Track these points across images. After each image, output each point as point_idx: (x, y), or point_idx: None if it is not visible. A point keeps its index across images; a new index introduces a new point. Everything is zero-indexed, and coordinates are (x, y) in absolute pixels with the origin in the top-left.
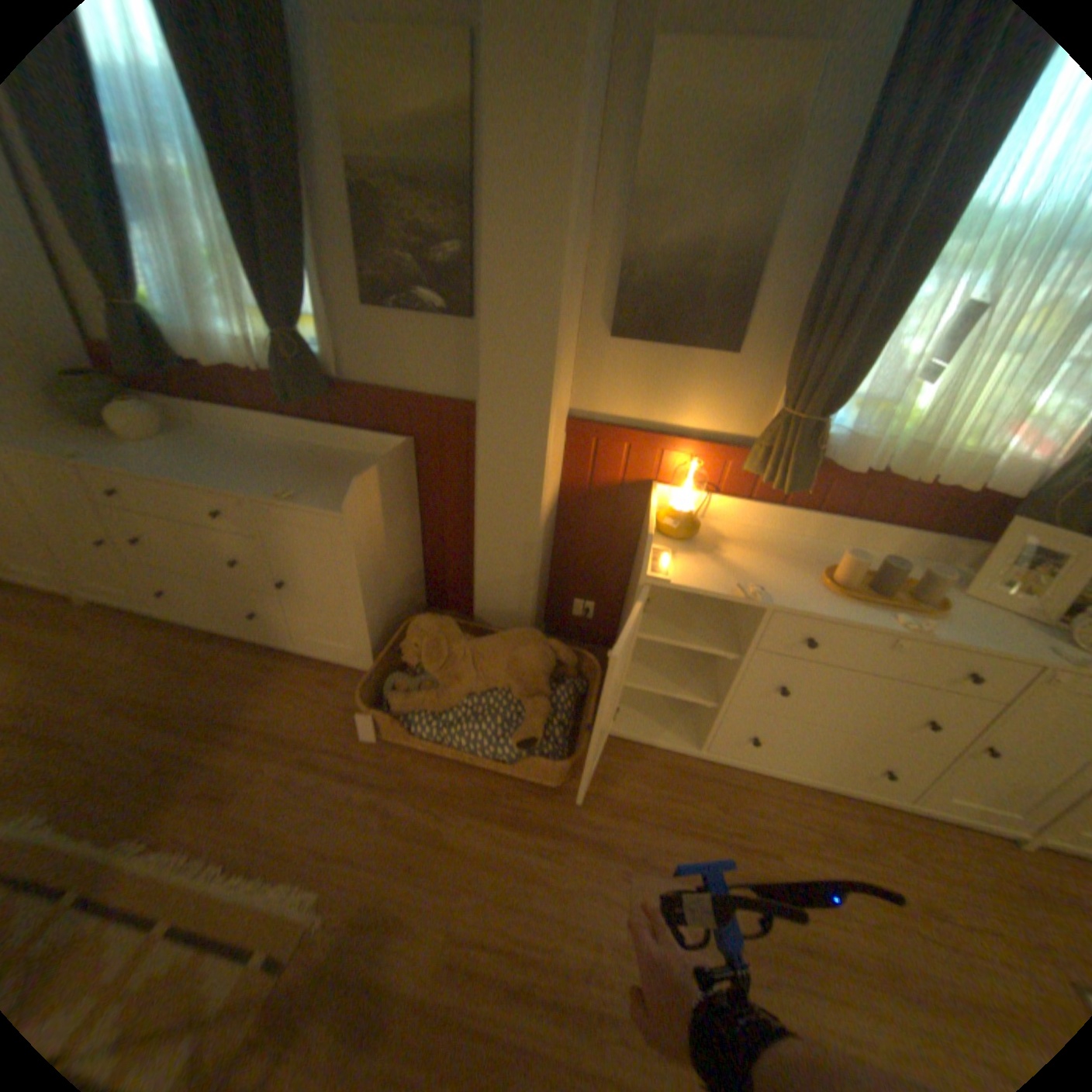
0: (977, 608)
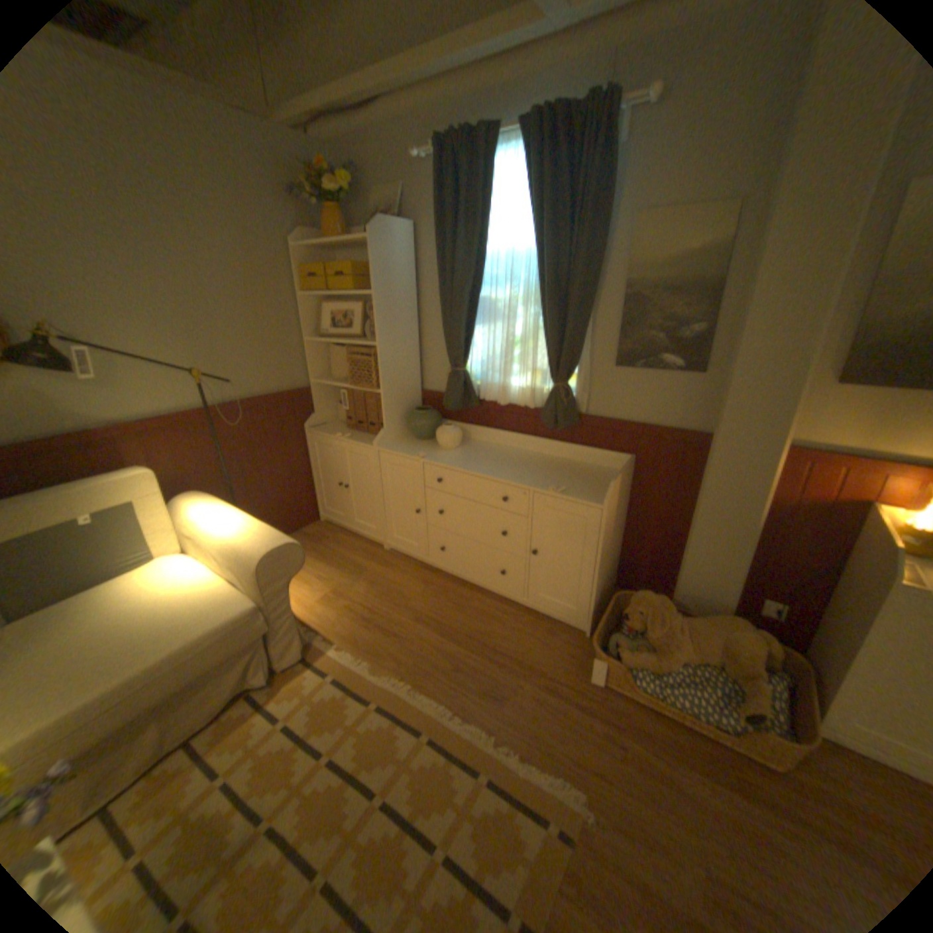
0: None
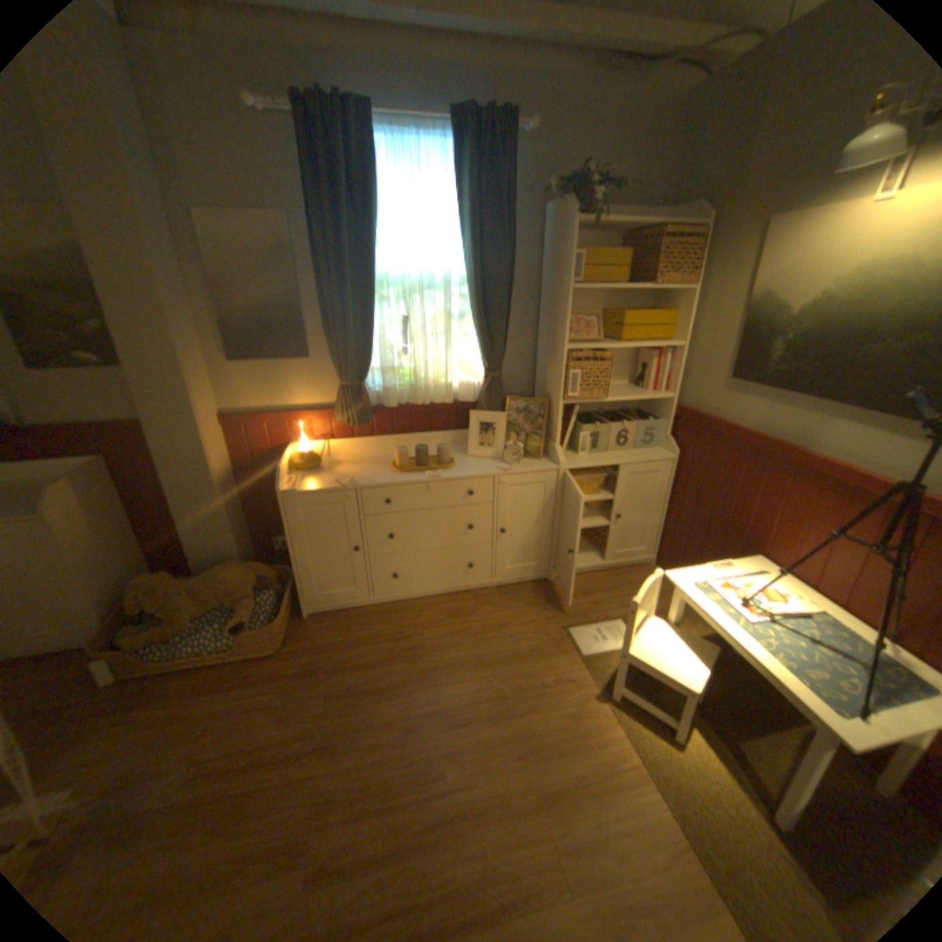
0: (470, 460)
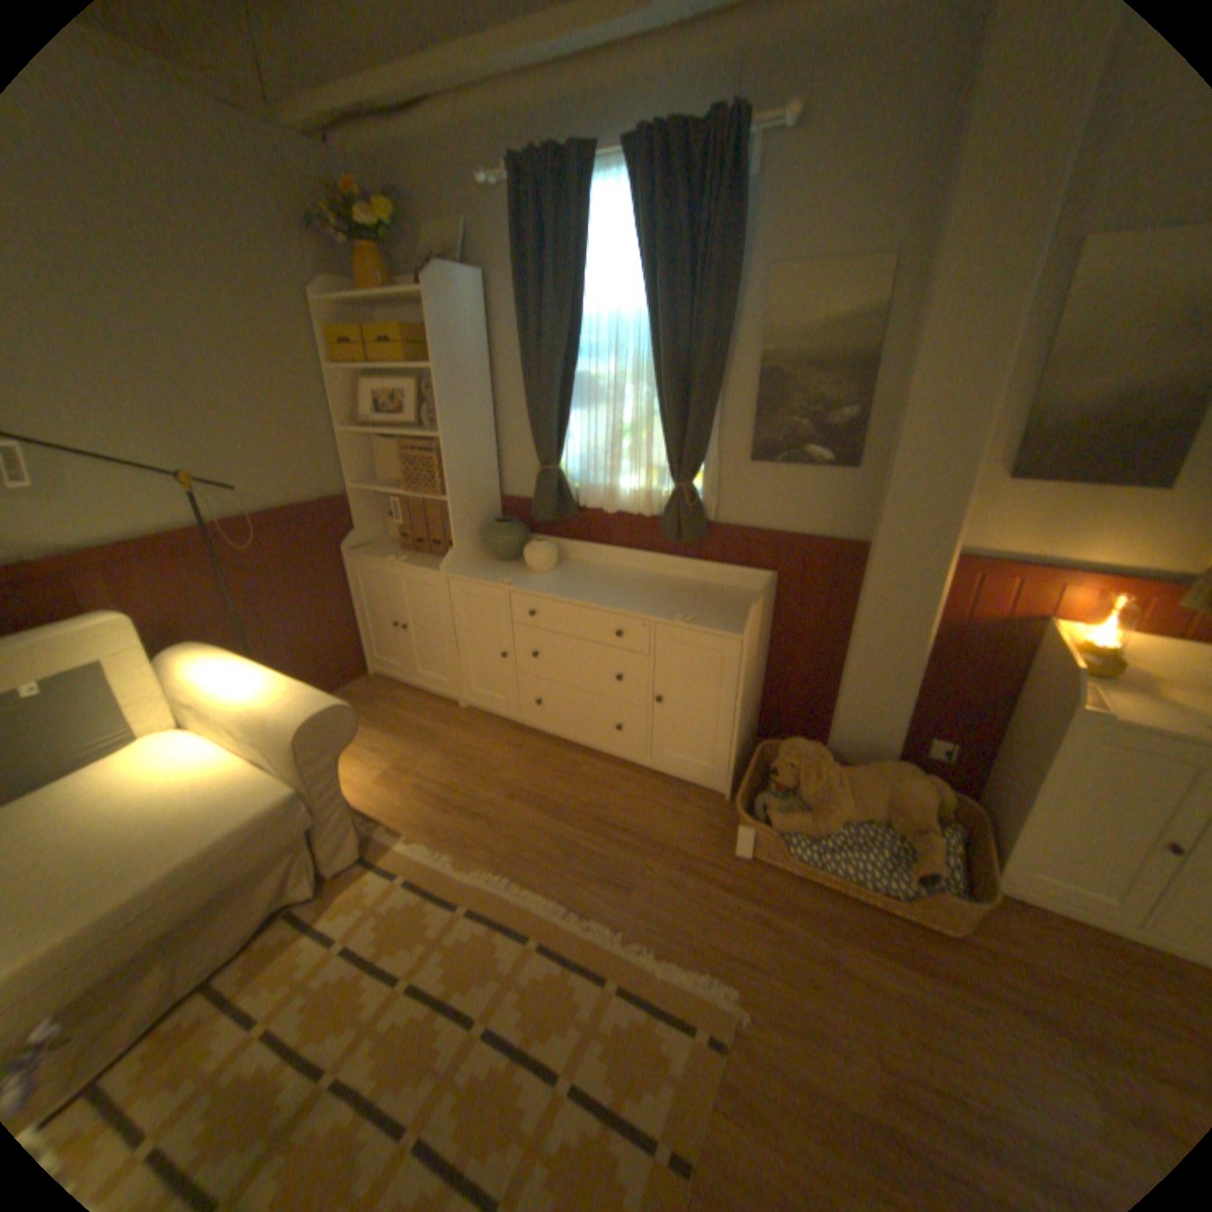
0: None
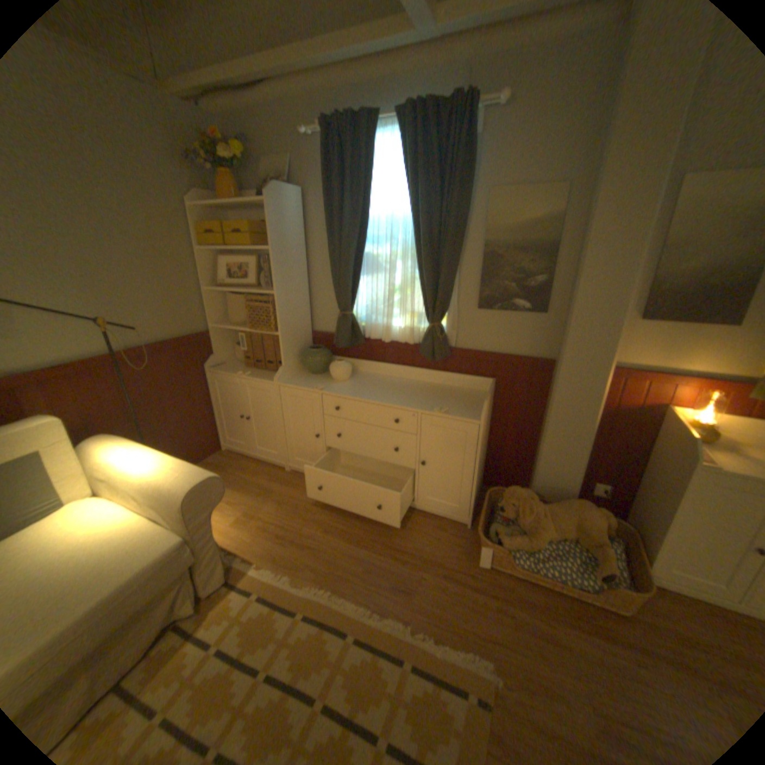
0: None
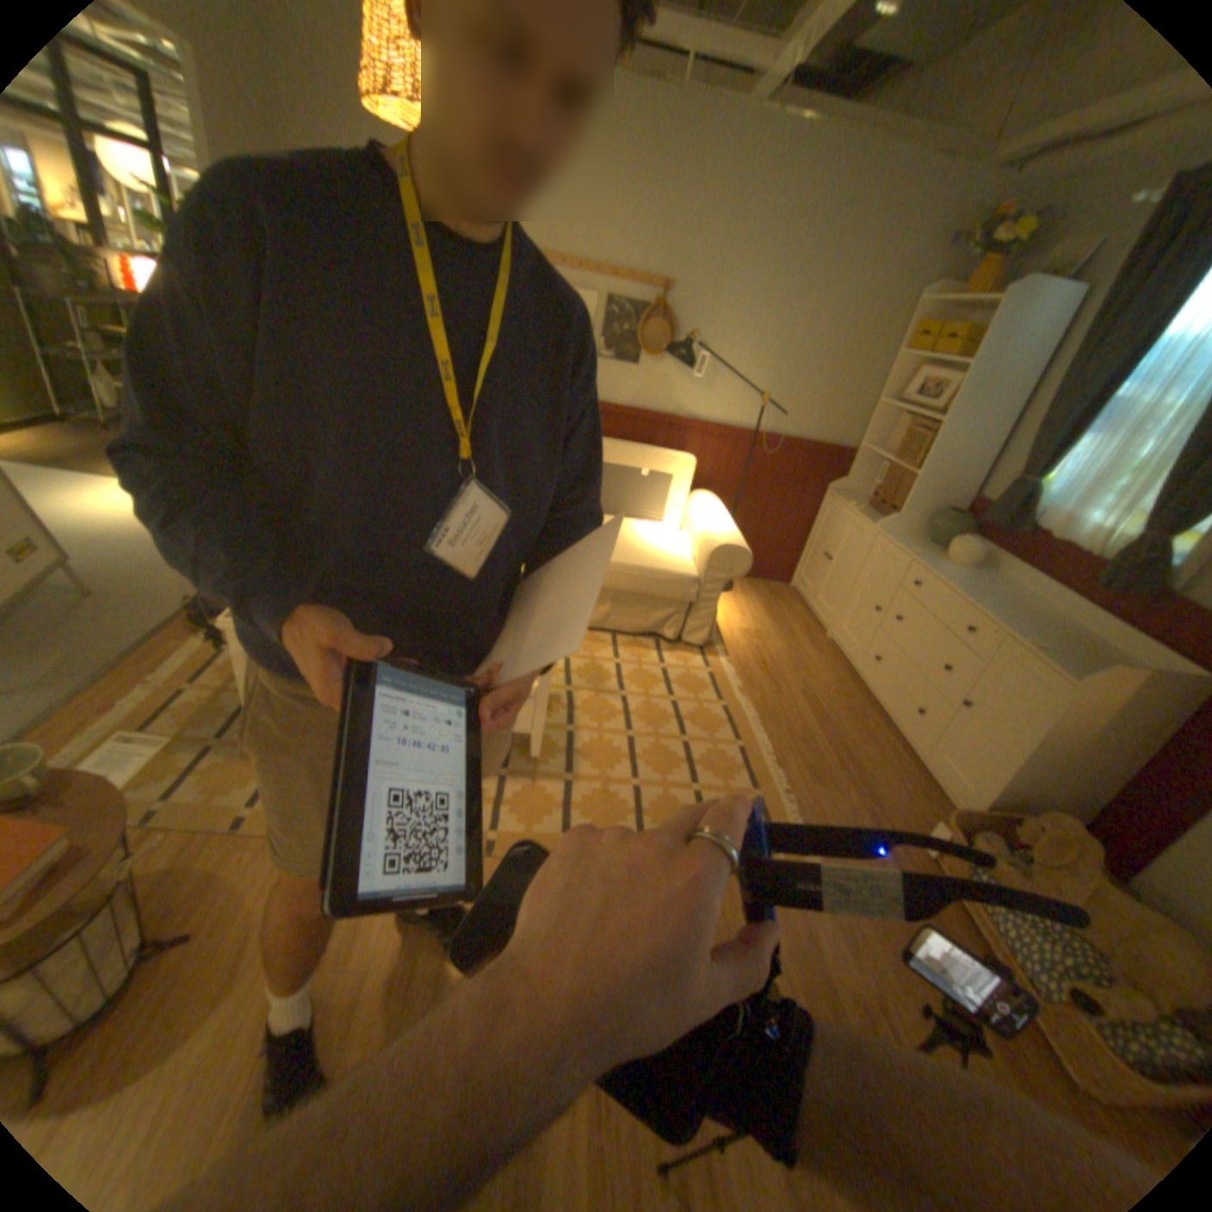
0: None
